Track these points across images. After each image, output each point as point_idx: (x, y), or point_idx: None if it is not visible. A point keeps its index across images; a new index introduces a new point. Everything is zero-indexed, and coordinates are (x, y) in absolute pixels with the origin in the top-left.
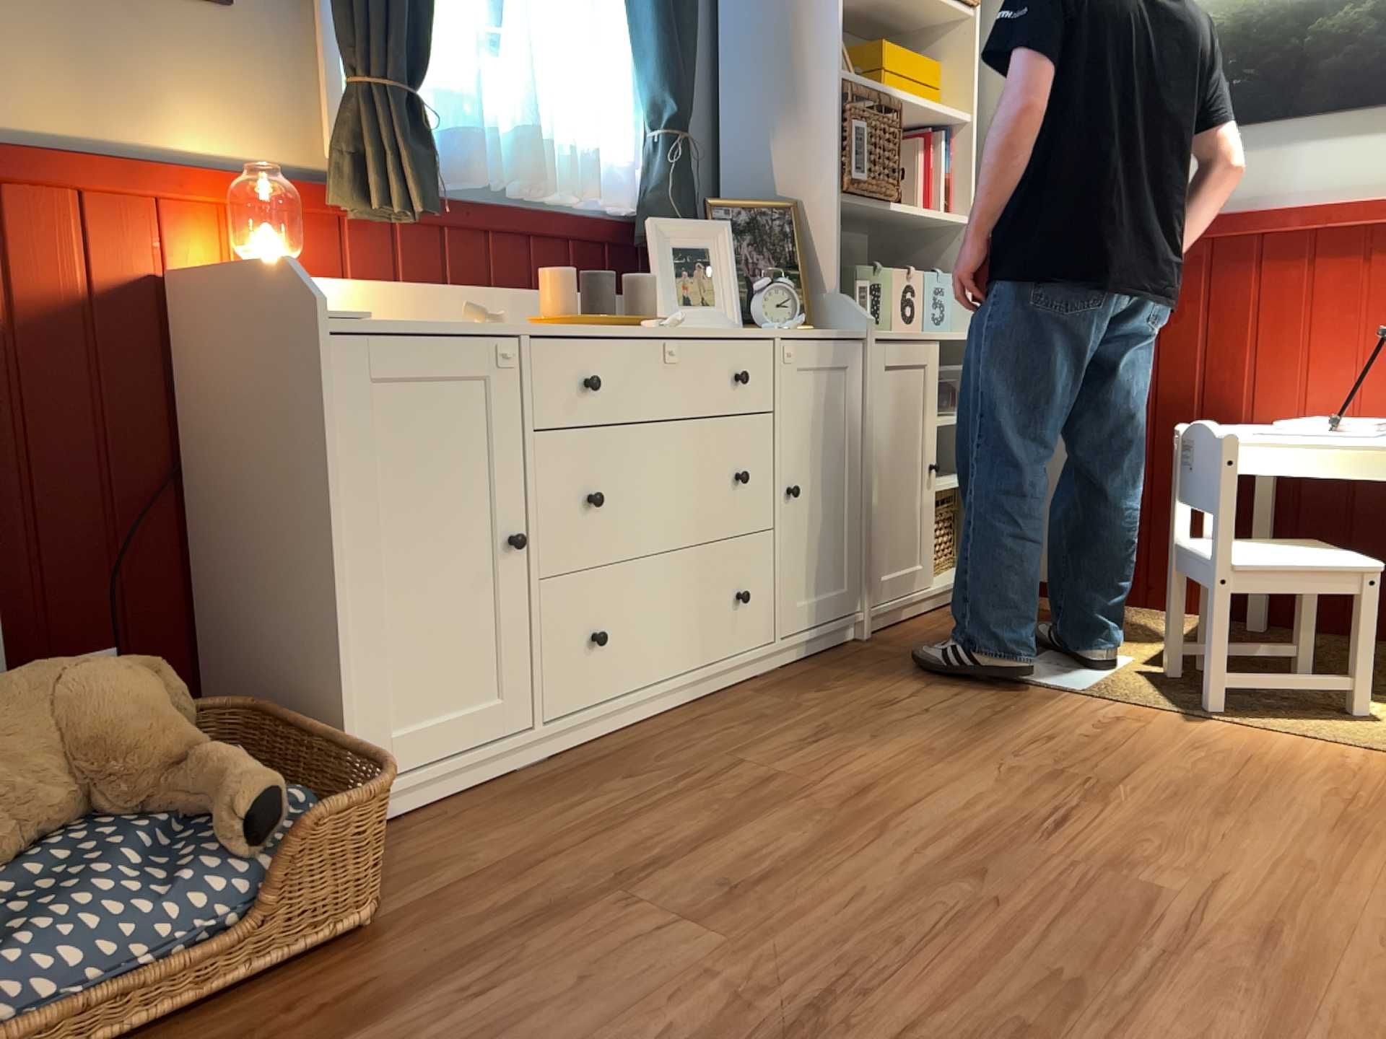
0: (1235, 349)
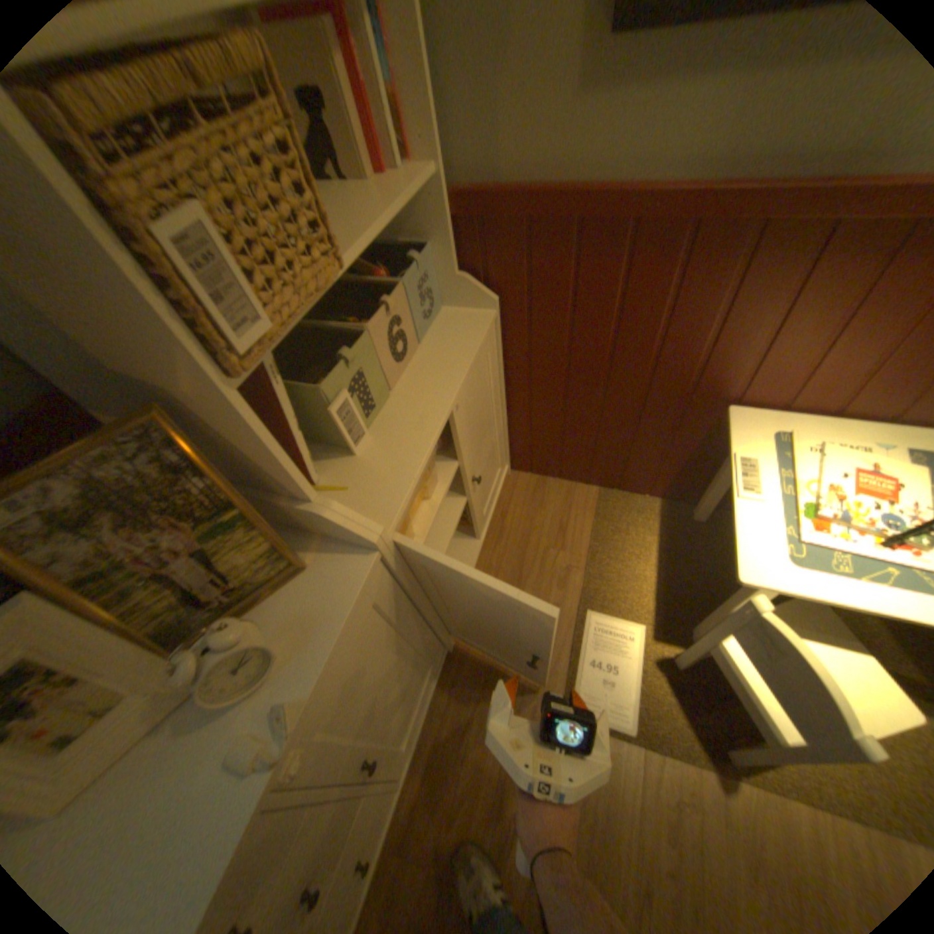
0: (751, 343)
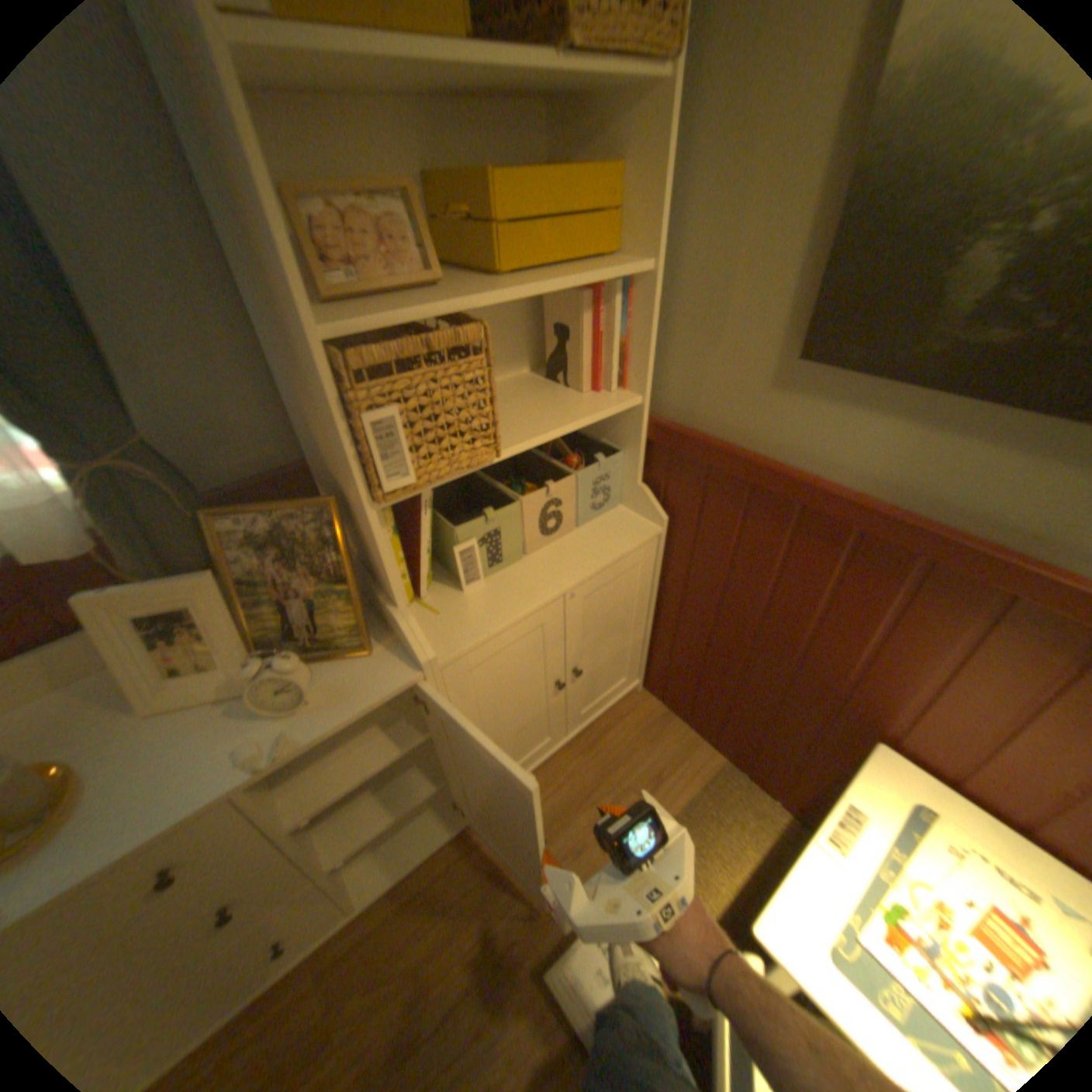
0: (914, 684)
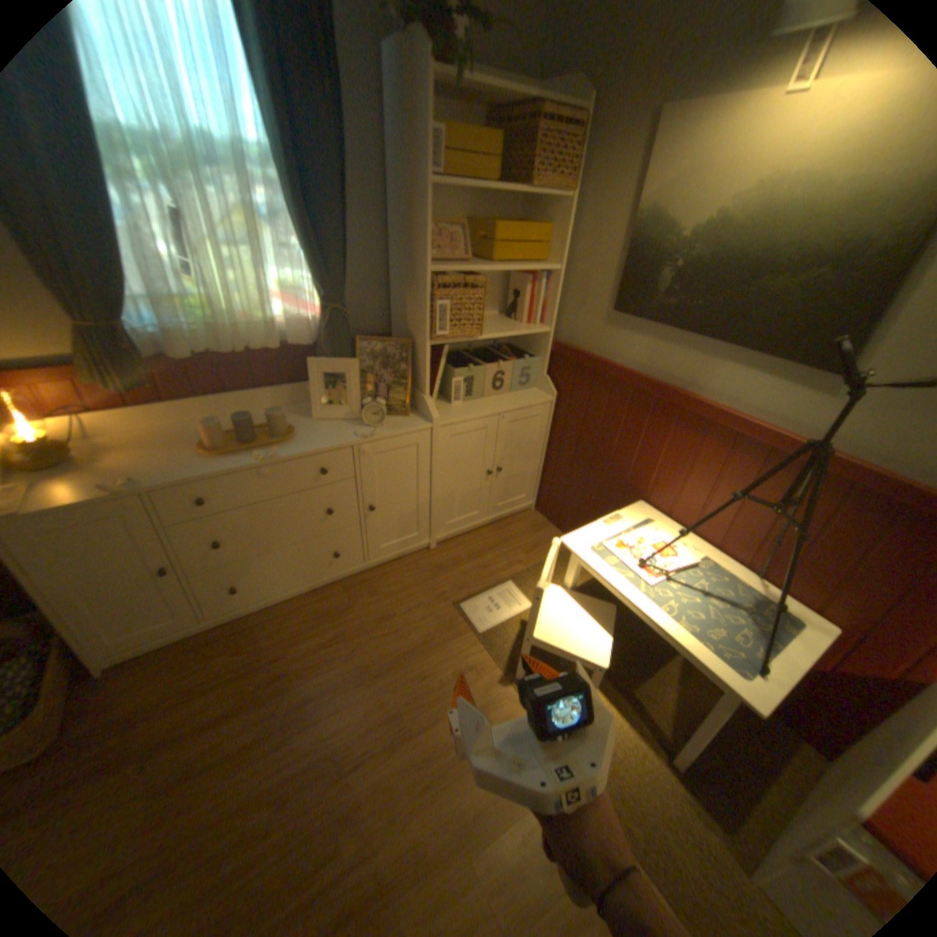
0: (652, 463)
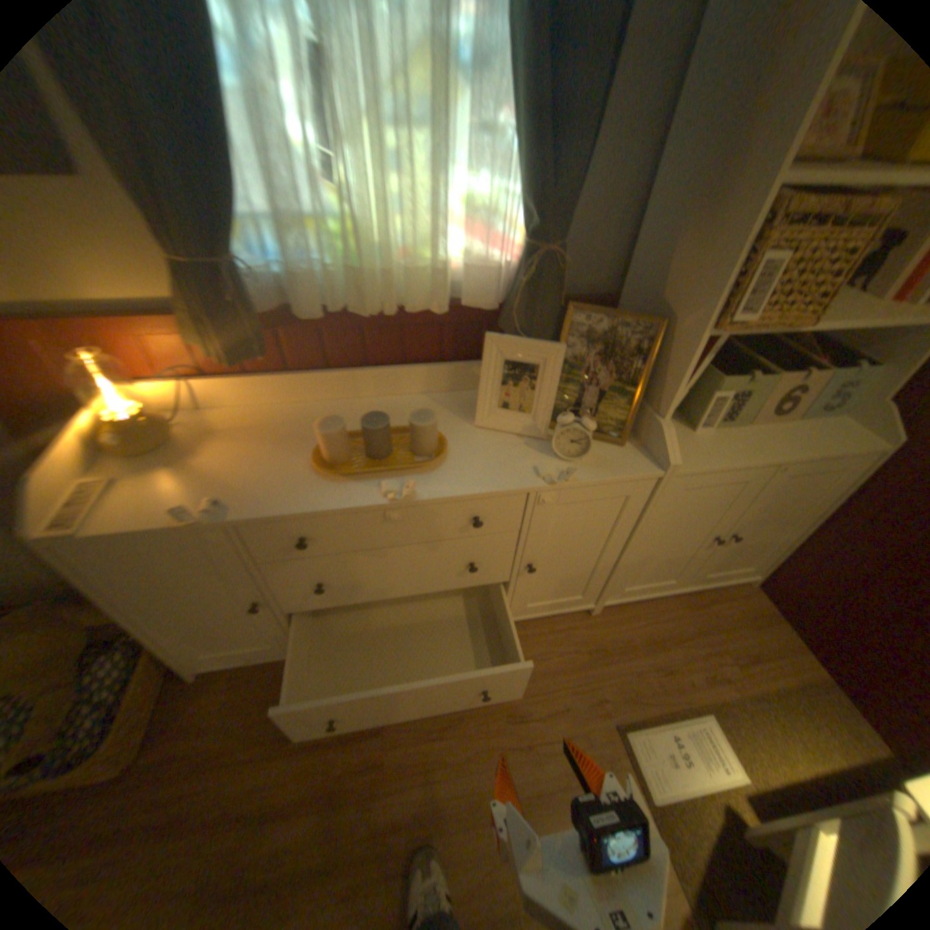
0: None
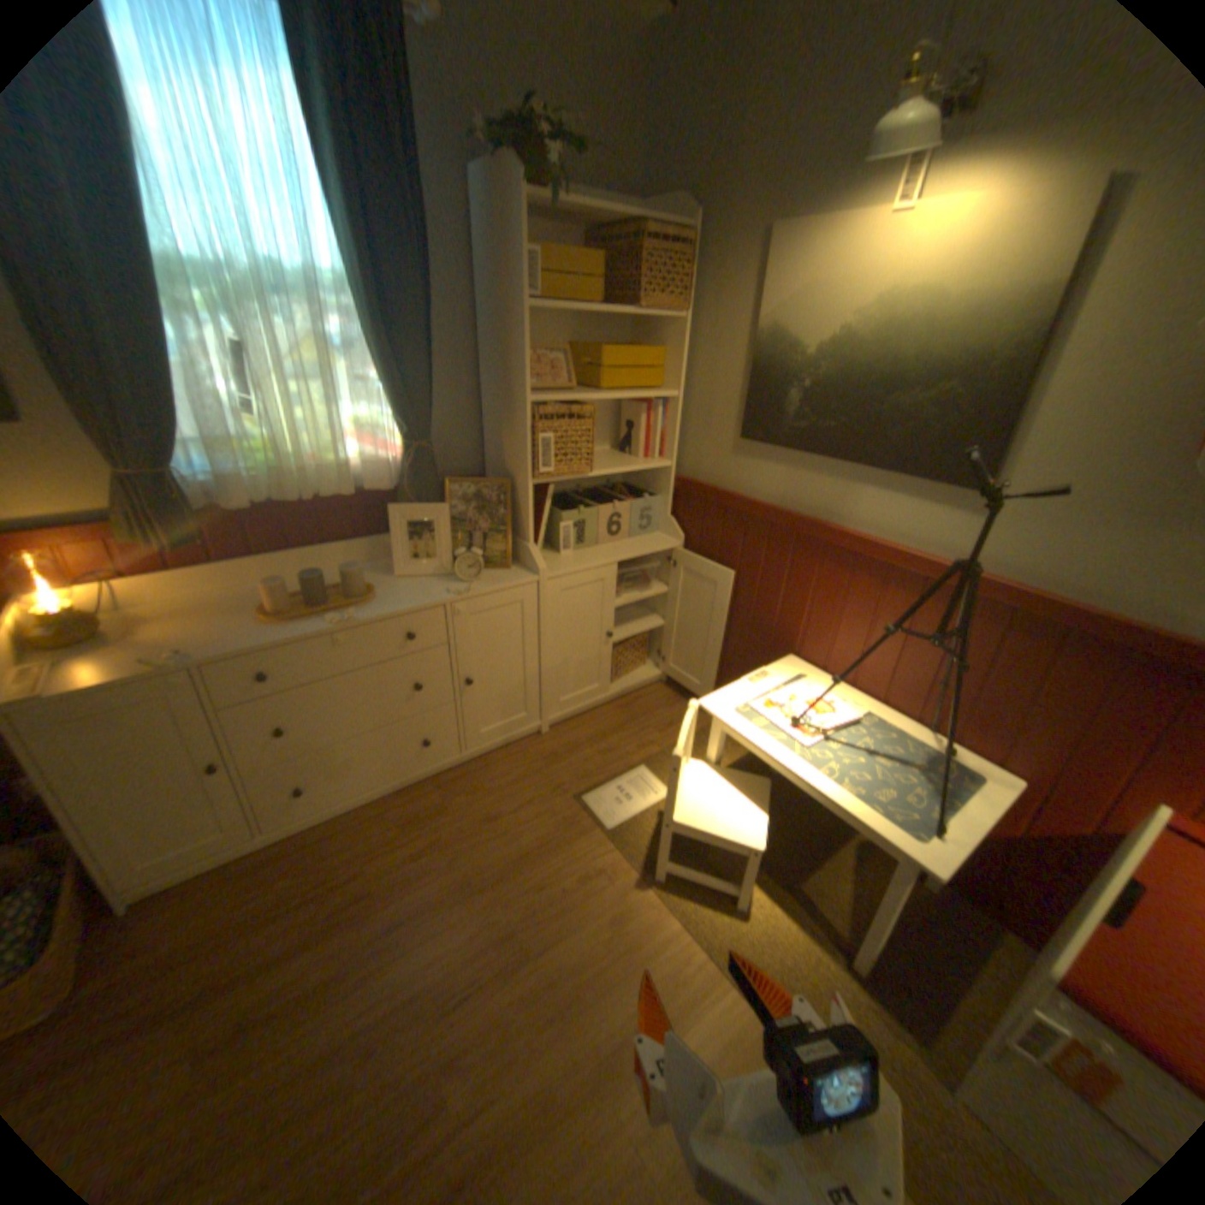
0: (800, 609)
